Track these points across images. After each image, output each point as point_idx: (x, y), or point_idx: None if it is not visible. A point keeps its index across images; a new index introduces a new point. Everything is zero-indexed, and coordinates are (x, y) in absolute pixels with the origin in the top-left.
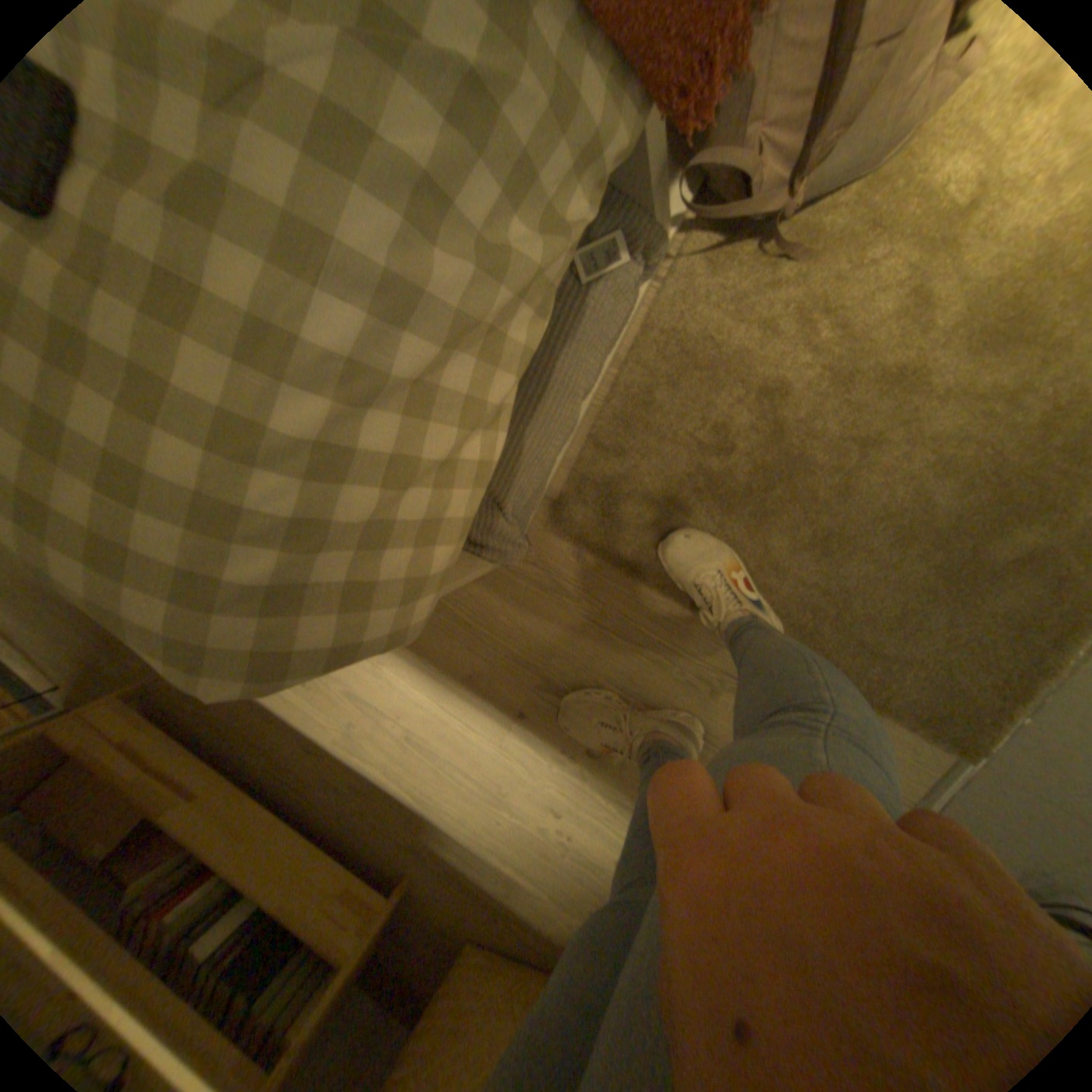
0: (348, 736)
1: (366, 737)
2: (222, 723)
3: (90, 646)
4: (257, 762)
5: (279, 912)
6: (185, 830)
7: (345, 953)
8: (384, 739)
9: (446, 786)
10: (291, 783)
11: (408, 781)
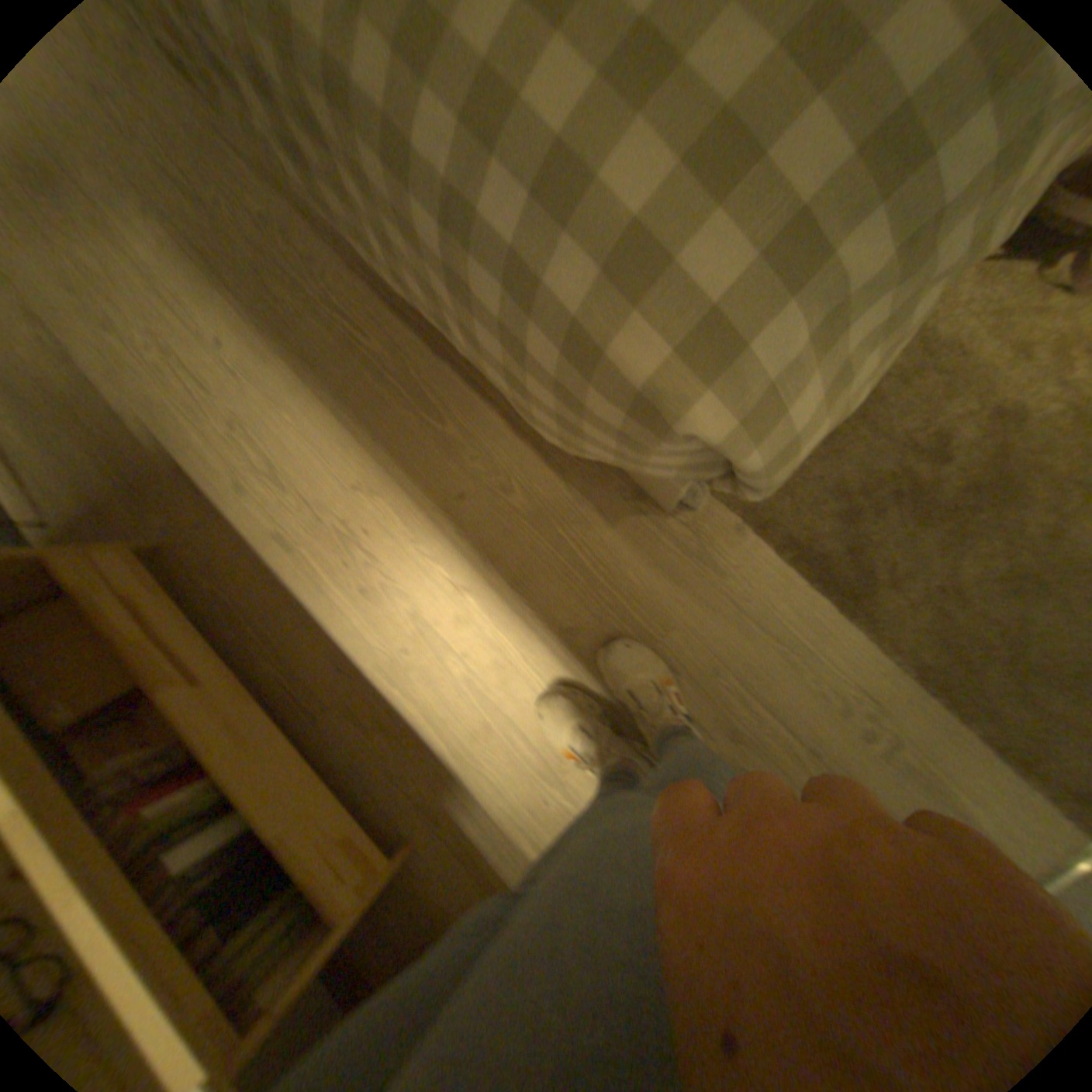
0: (394, 661)
1: (415, 668)
2: (238, 611)
3: (103, 484)
4: (266, 666)
5: (261, 842)
6: (181, 714)
7: (339, 908)
8: (437, 675)
9: (494, 744)
10: (300, 700)
11: (449, 729)
